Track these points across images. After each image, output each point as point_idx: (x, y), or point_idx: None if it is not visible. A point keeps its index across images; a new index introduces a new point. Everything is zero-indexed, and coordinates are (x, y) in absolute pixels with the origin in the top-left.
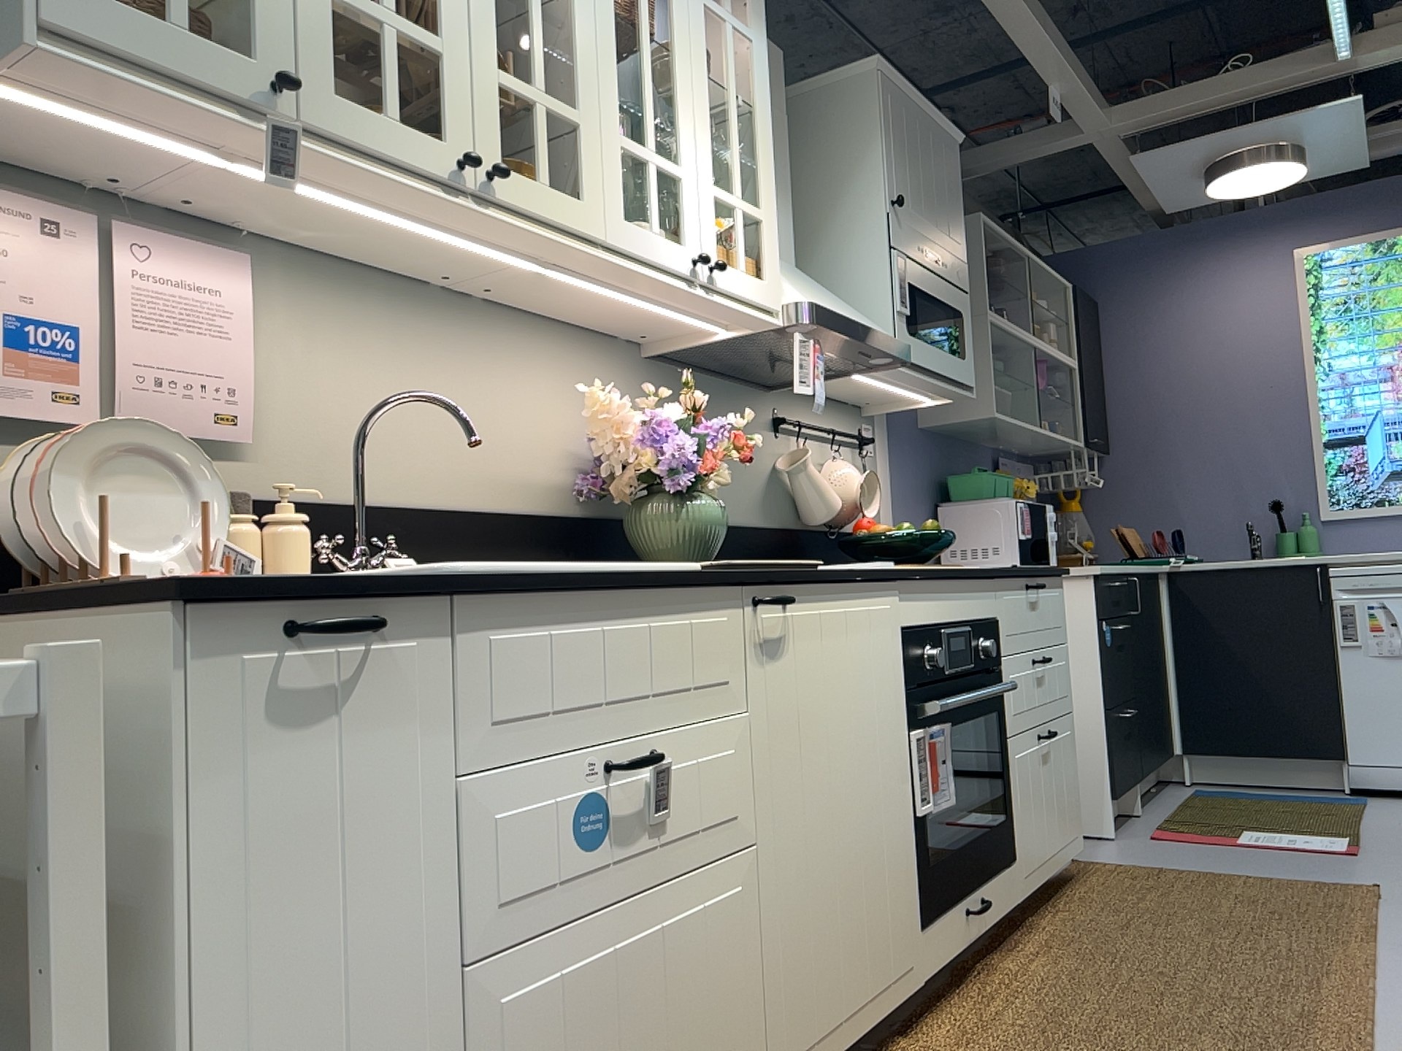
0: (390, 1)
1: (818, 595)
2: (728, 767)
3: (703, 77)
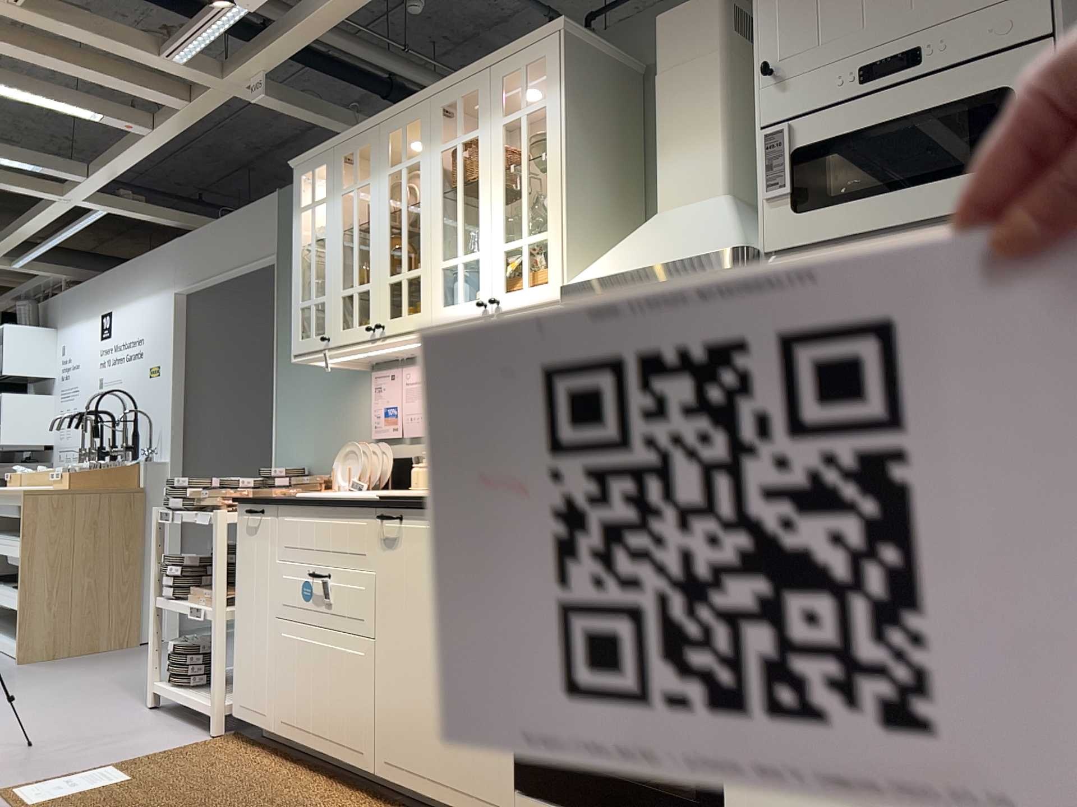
0: (355, 283)
1: (425, 517)
2: (360, 594)
3: (497, 178)
